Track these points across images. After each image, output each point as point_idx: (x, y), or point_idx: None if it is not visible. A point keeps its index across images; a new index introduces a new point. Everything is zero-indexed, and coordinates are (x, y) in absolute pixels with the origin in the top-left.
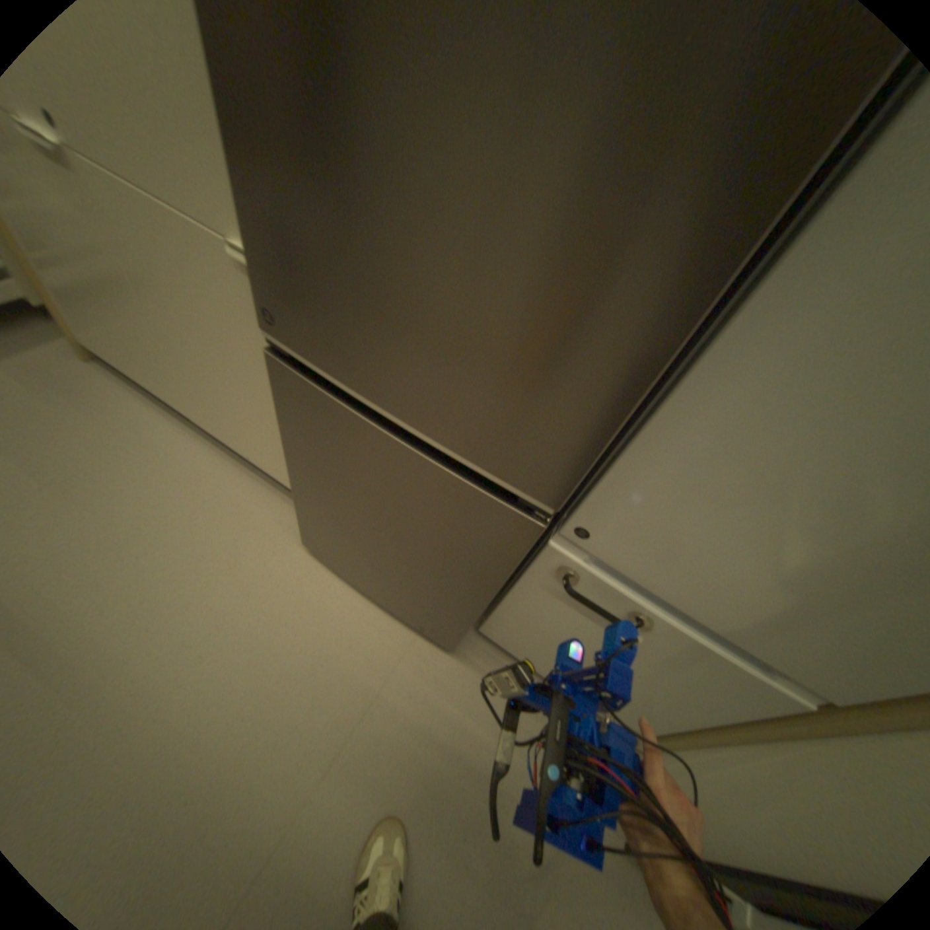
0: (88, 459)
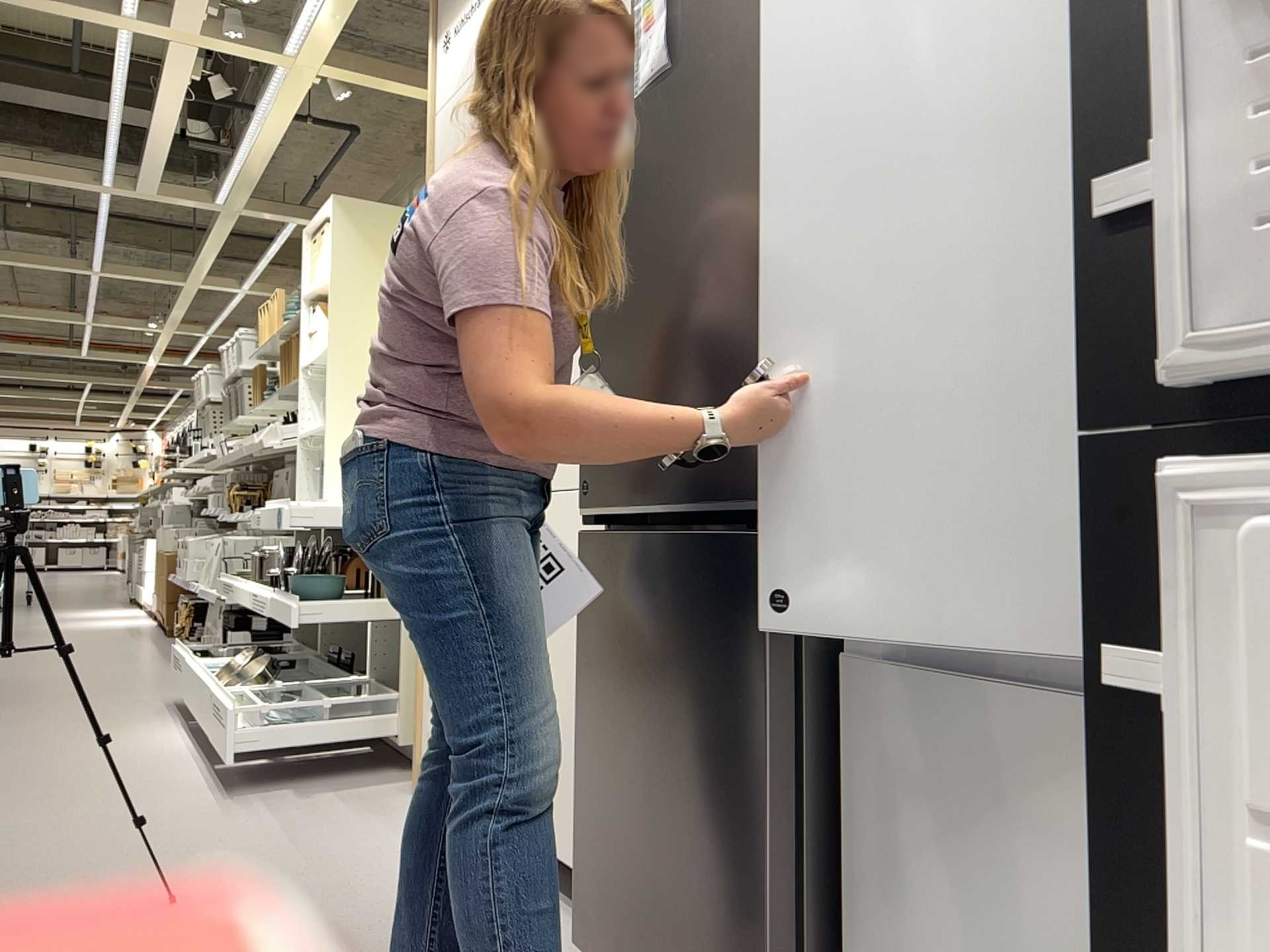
0: (366, 860)
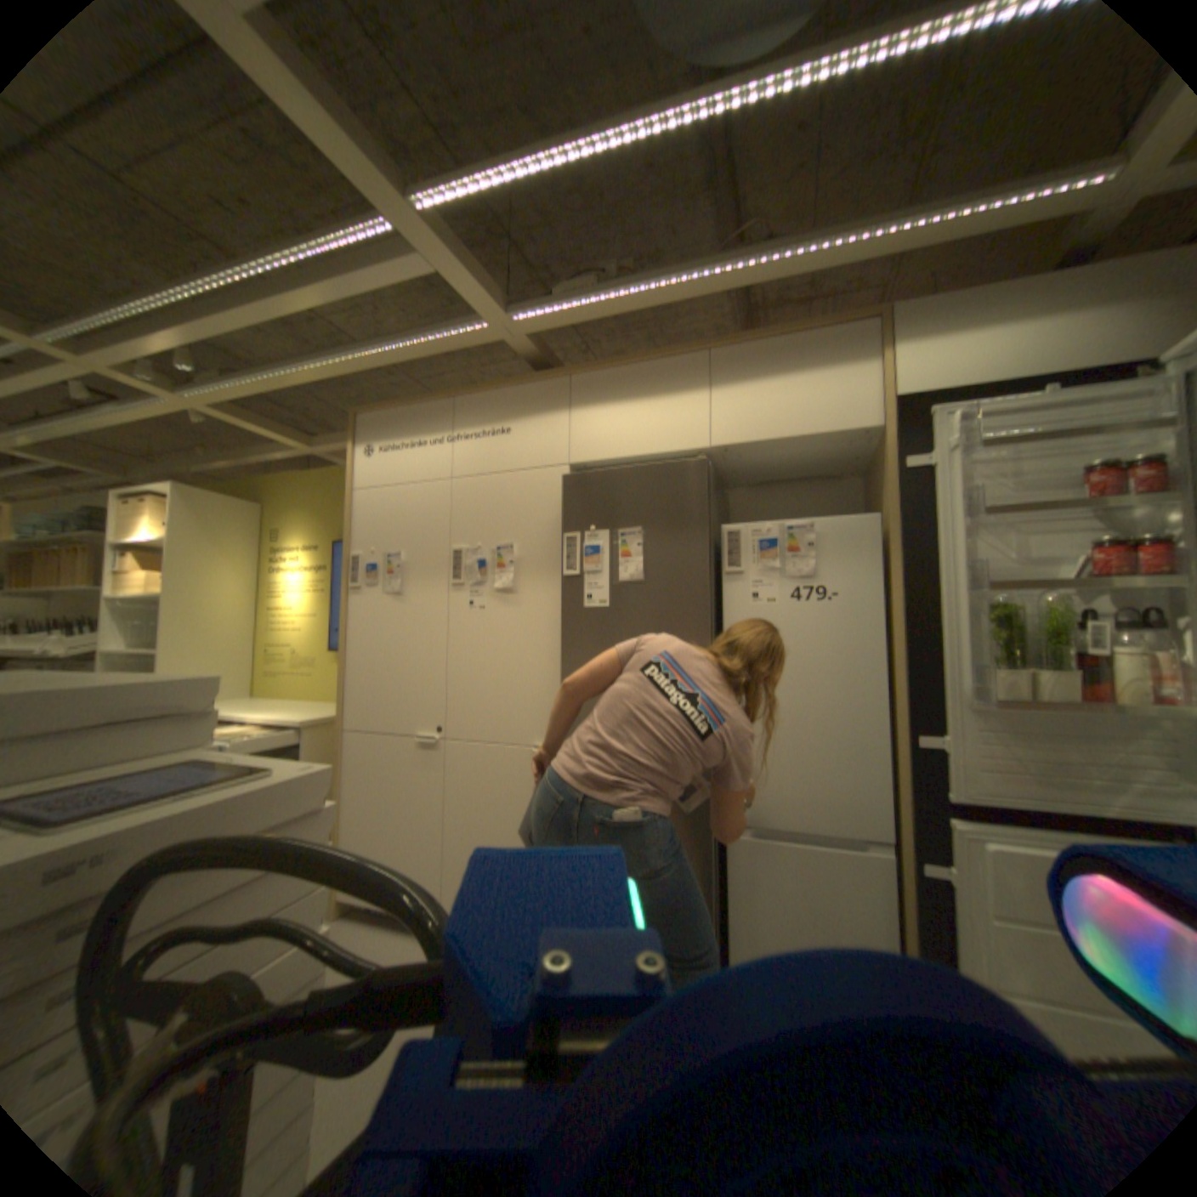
0: None
